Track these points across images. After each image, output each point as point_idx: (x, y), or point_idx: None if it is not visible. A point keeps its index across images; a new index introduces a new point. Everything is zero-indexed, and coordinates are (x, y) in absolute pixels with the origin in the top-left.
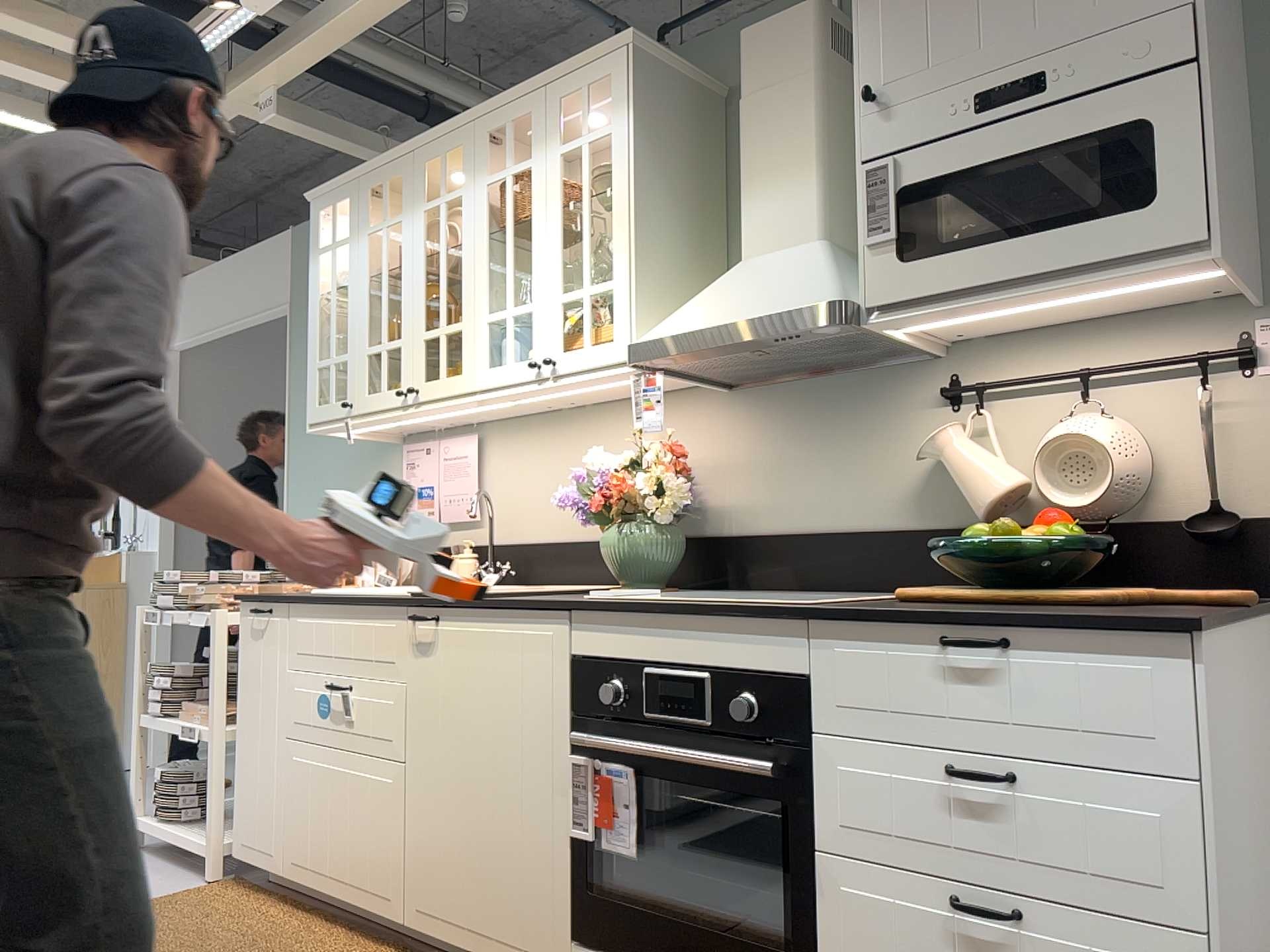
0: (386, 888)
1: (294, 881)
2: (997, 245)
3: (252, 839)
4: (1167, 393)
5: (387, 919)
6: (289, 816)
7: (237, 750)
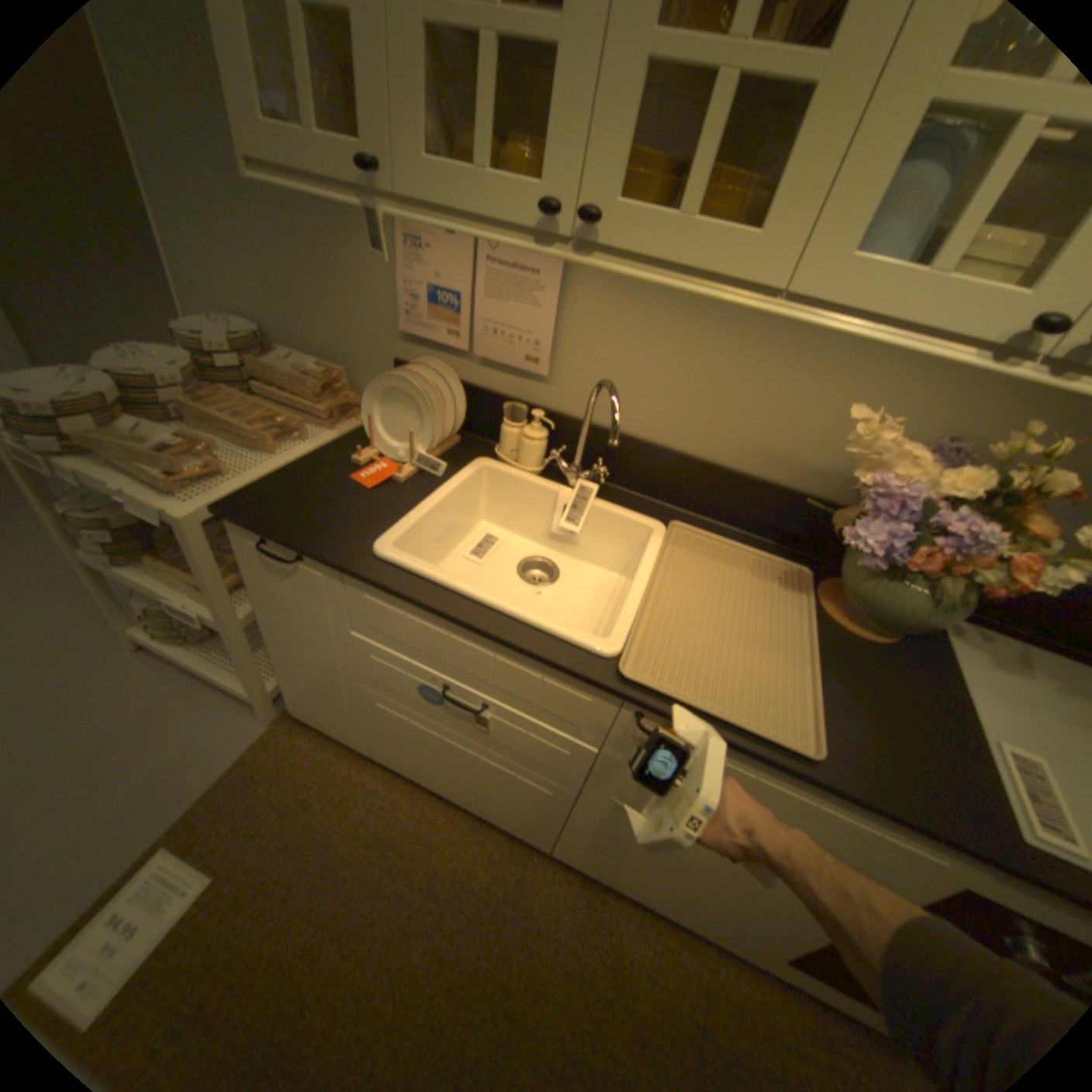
0: (531, 834)
1: (390, 768)
2: None
3: (319, 720)
4: None
5: (528, 843)
6: (376, 735)
7: (270, 652)
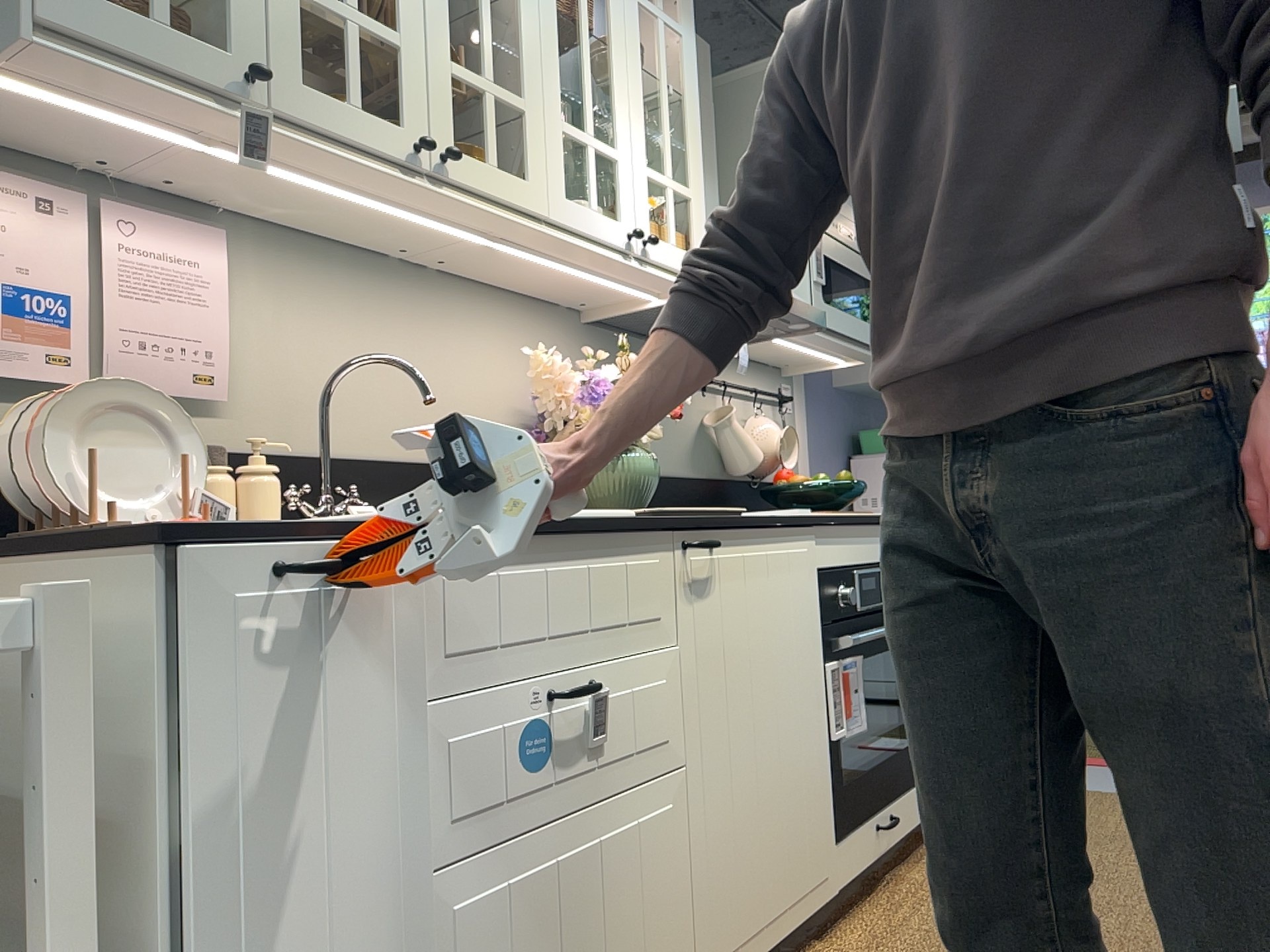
0: None
1: None
2: (849, 315)
3: None
4: (768, 411)
5: None
6: None
7: None
